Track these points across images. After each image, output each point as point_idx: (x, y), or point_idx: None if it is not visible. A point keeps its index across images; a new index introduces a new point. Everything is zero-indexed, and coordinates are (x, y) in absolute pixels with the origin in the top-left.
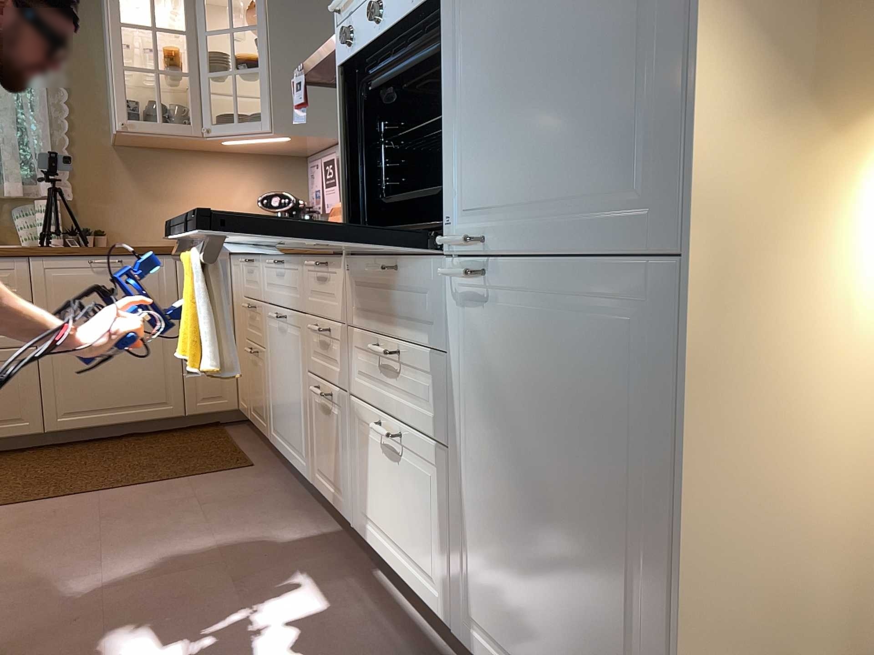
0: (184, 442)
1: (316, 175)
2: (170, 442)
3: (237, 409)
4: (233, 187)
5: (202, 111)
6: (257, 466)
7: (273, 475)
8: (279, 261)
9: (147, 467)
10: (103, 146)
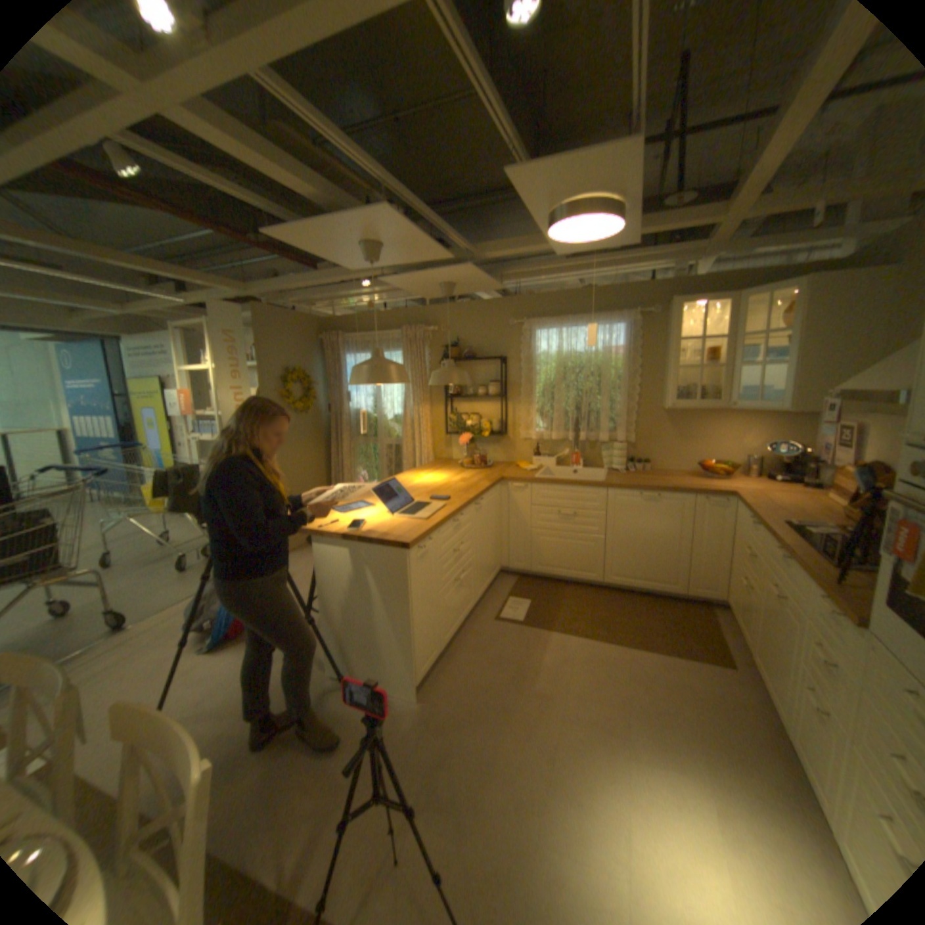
0: (686, 617)
1: (830, 432)
2: (676, 612)
3: (728, 601)
4: (747, 432)
5: (732, 389)
6: (740, 671)
7: (753, 690)
8: (788, 557)
9: (660, 635)
10: (656, 408)
